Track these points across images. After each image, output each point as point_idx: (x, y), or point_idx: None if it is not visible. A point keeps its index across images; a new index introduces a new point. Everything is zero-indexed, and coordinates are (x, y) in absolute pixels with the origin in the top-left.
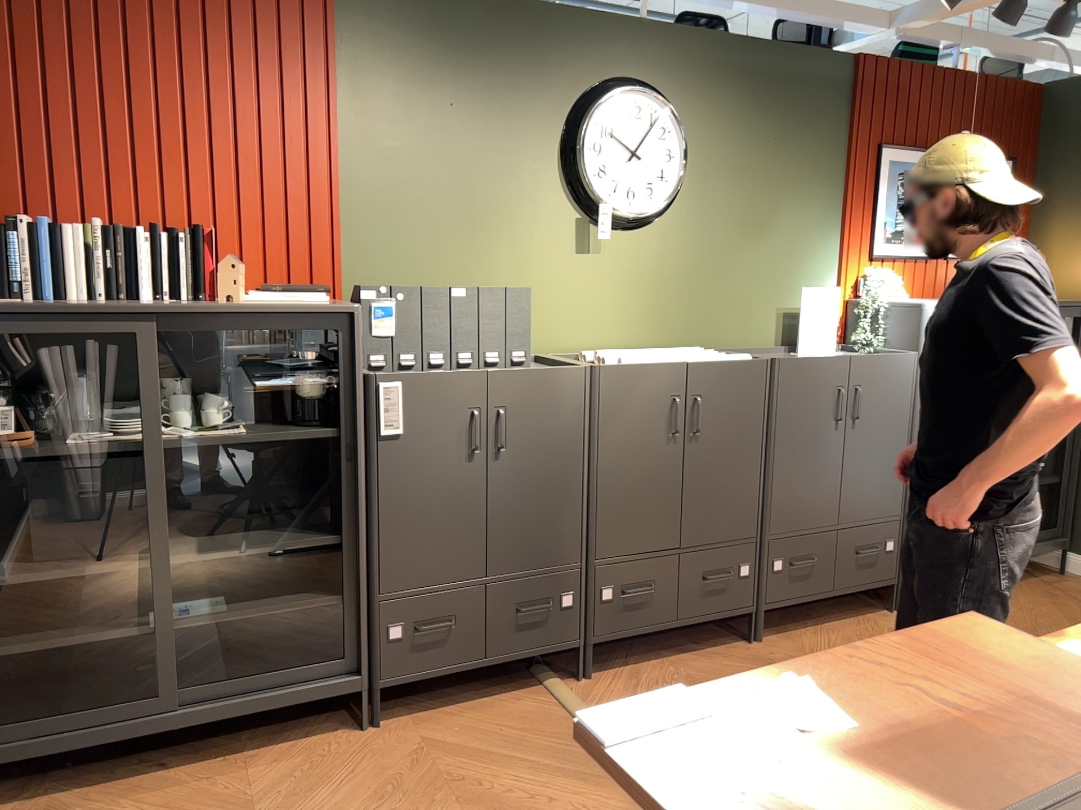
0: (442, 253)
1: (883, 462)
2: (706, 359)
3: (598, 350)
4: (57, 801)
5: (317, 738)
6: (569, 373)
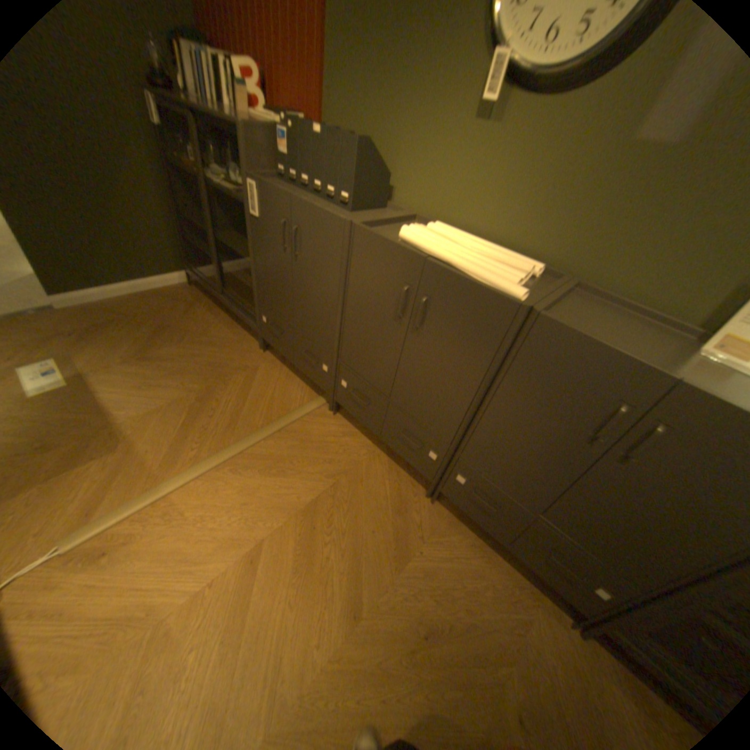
0: (372, 100)
1: (652, 532)
2: (468, 268)
3: (466, 229)
4: (204, 300)
5: (252, 339)
6: (334, 219)
